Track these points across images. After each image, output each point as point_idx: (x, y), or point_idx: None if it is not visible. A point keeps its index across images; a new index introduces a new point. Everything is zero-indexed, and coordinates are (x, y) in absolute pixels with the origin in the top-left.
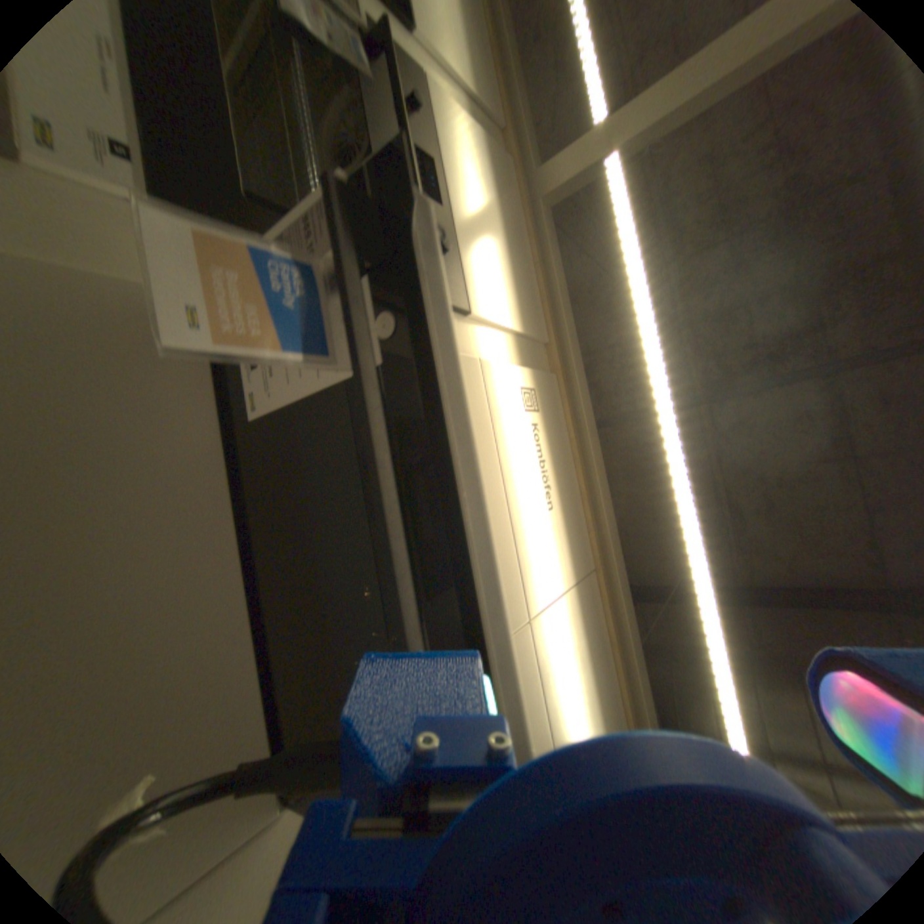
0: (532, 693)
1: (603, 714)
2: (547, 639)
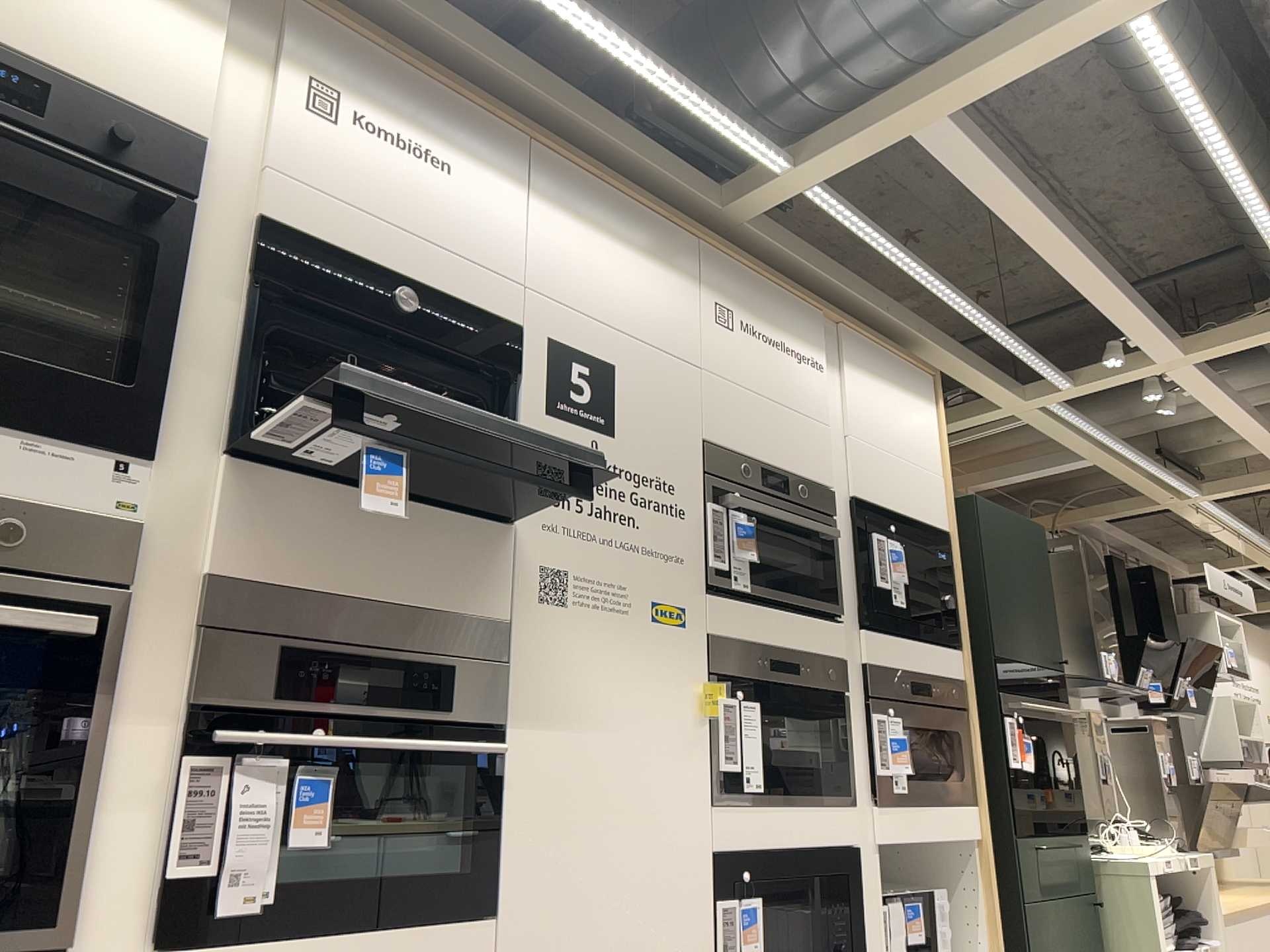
0: (567, 325)
1: (628, 250)
2: (546, 278)
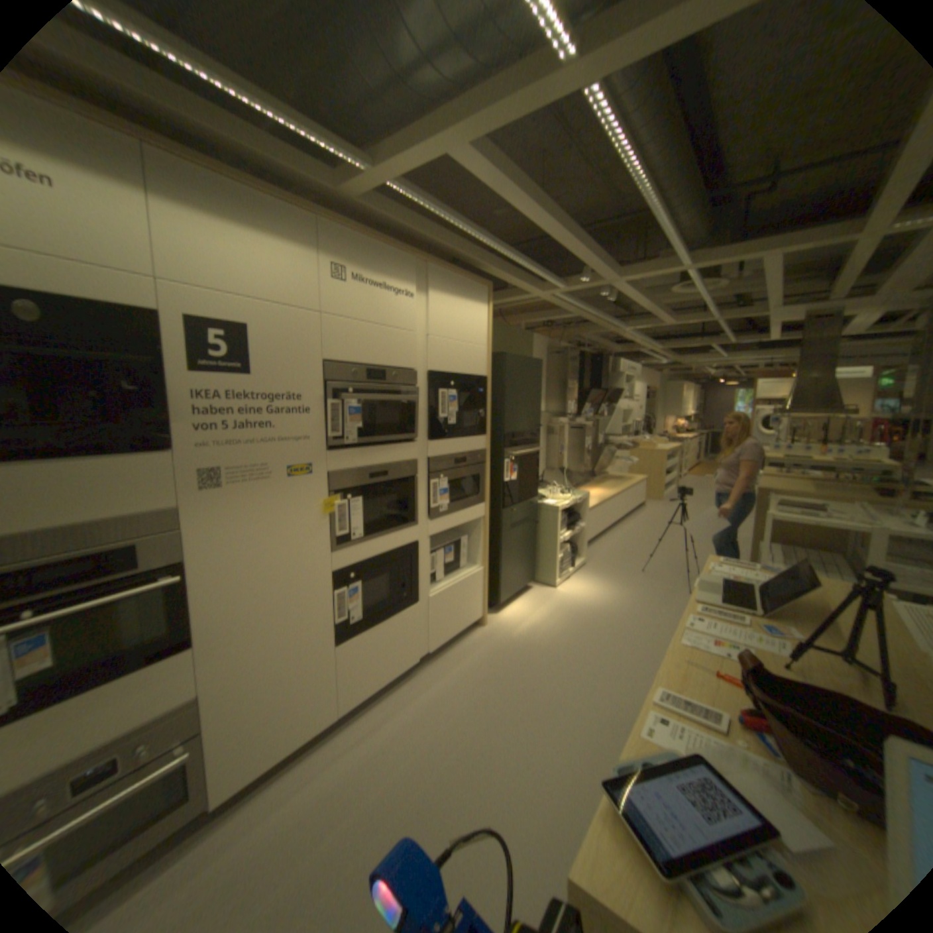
0: (199, 298)
1: (255, 226)
2: (173, 261)
